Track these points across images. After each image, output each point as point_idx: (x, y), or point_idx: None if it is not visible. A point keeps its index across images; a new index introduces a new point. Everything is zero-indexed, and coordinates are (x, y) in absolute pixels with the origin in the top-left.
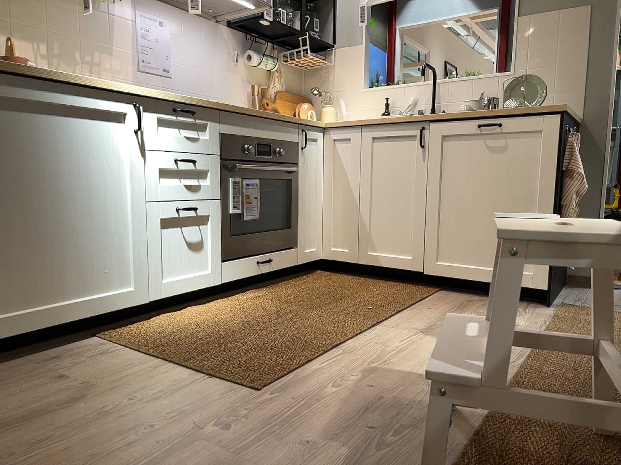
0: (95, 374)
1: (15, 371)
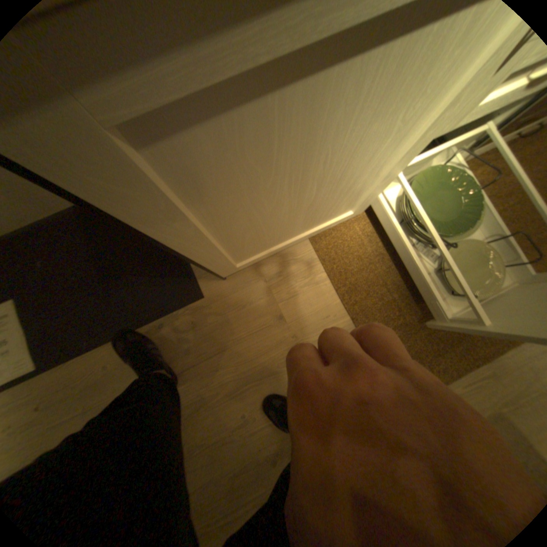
0: (301, 322)
1: (249, 288)
